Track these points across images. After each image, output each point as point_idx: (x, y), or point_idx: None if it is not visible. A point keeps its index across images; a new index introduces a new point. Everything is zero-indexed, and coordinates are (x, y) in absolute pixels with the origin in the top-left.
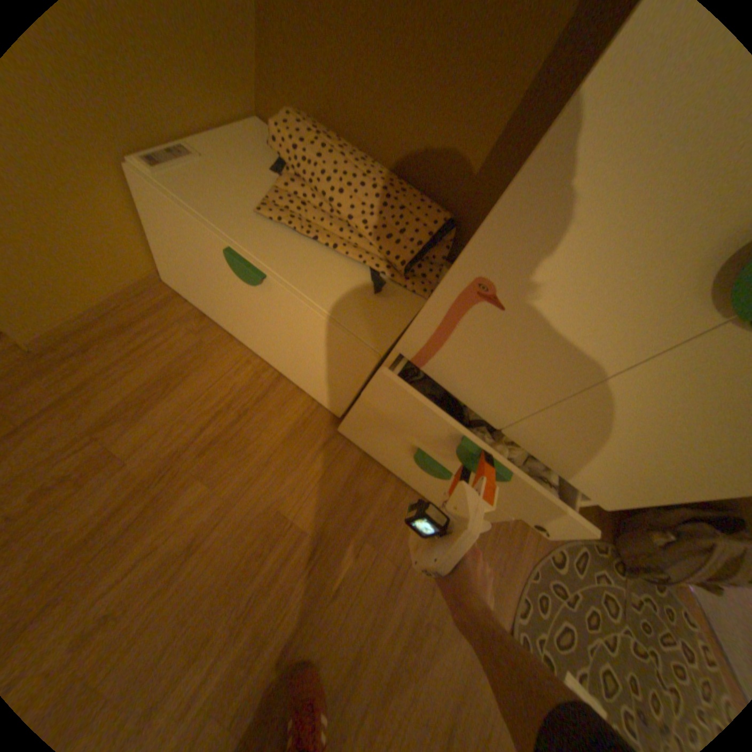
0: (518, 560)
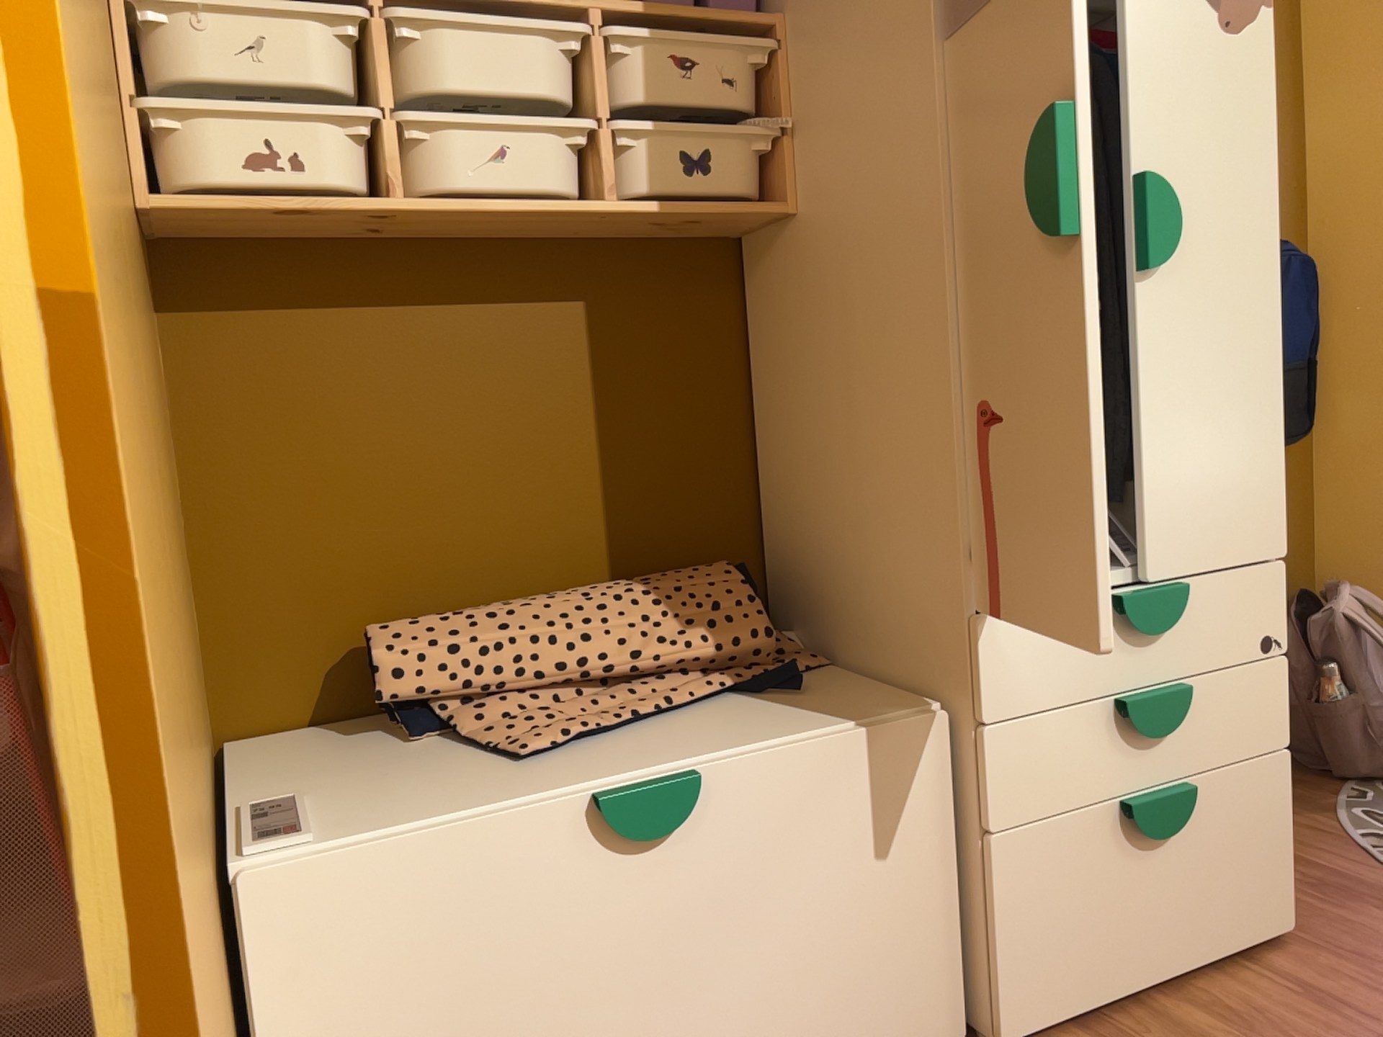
0: (1380, 883)
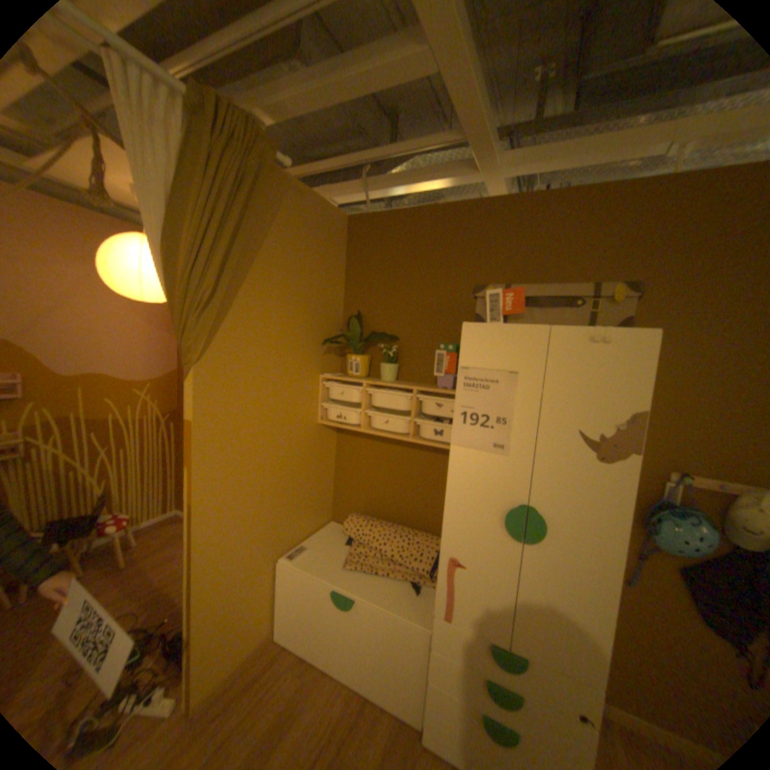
0: None
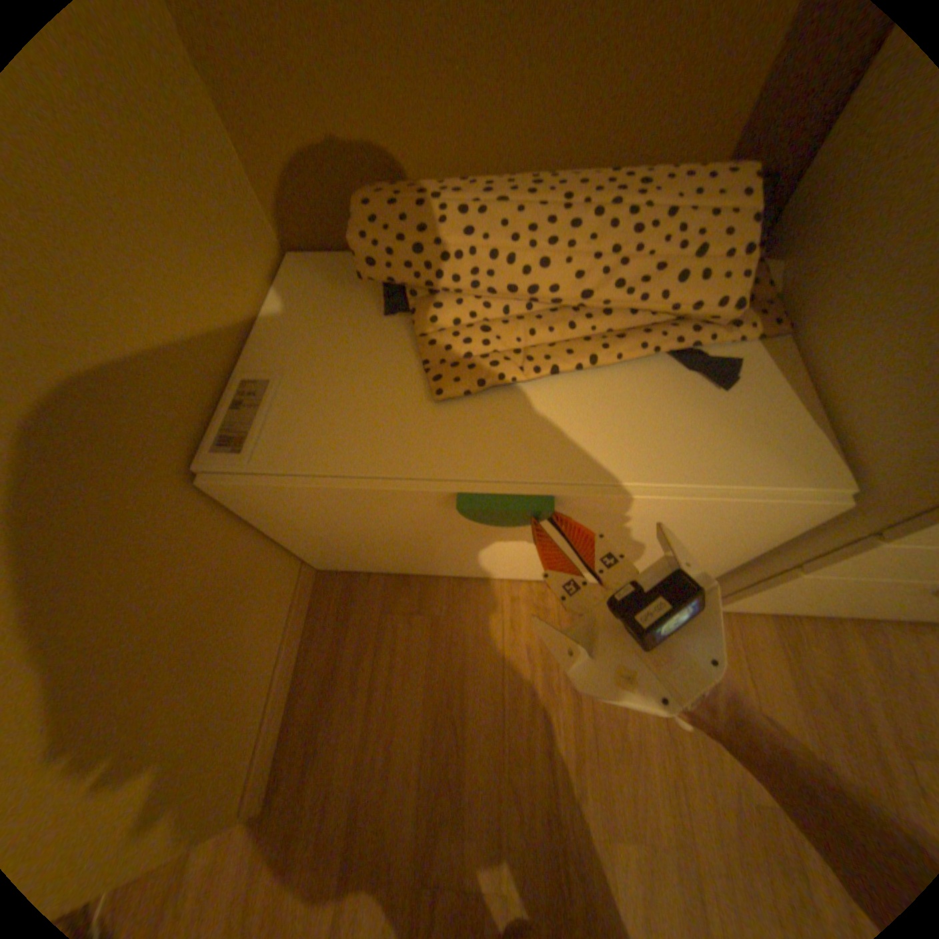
0: None
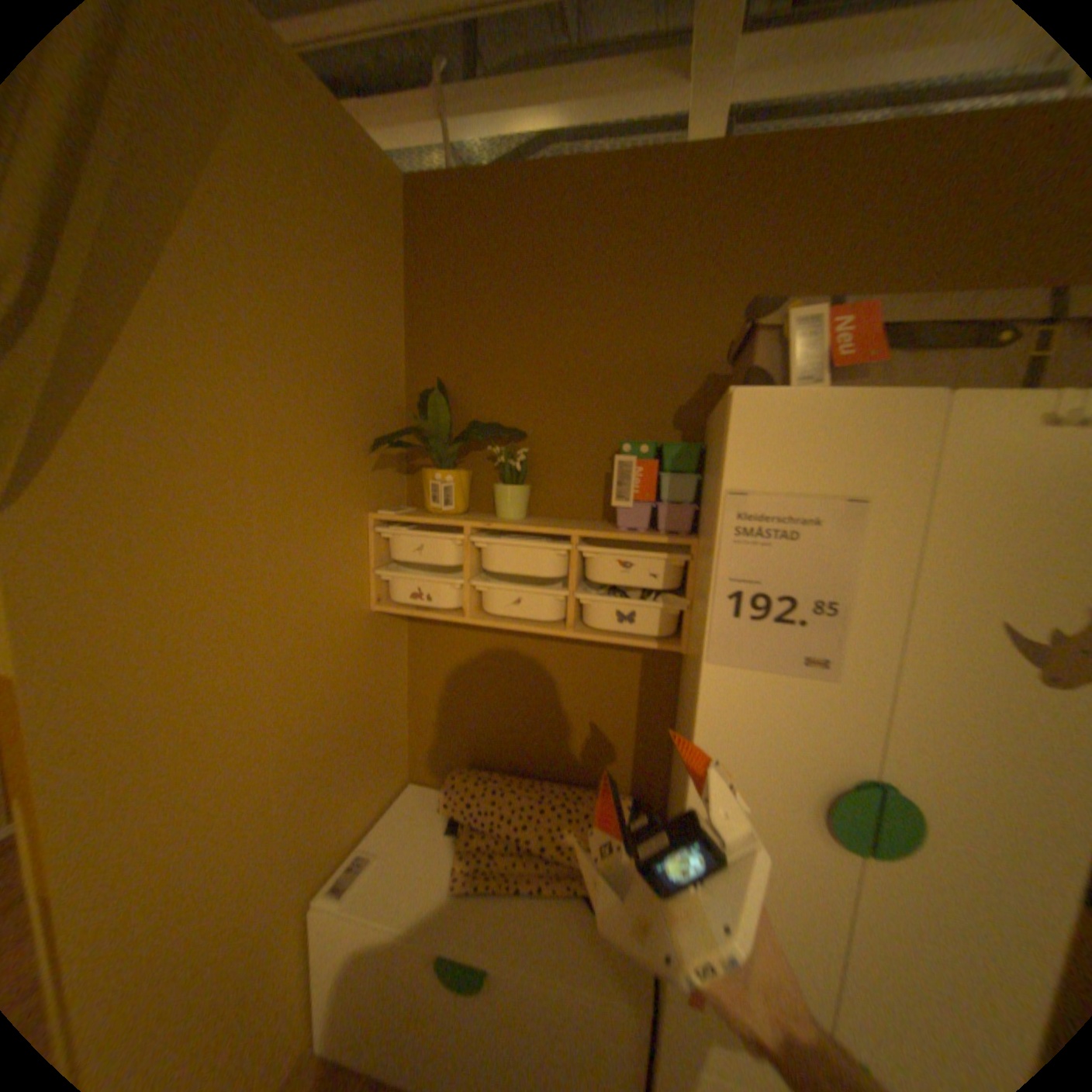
0: None
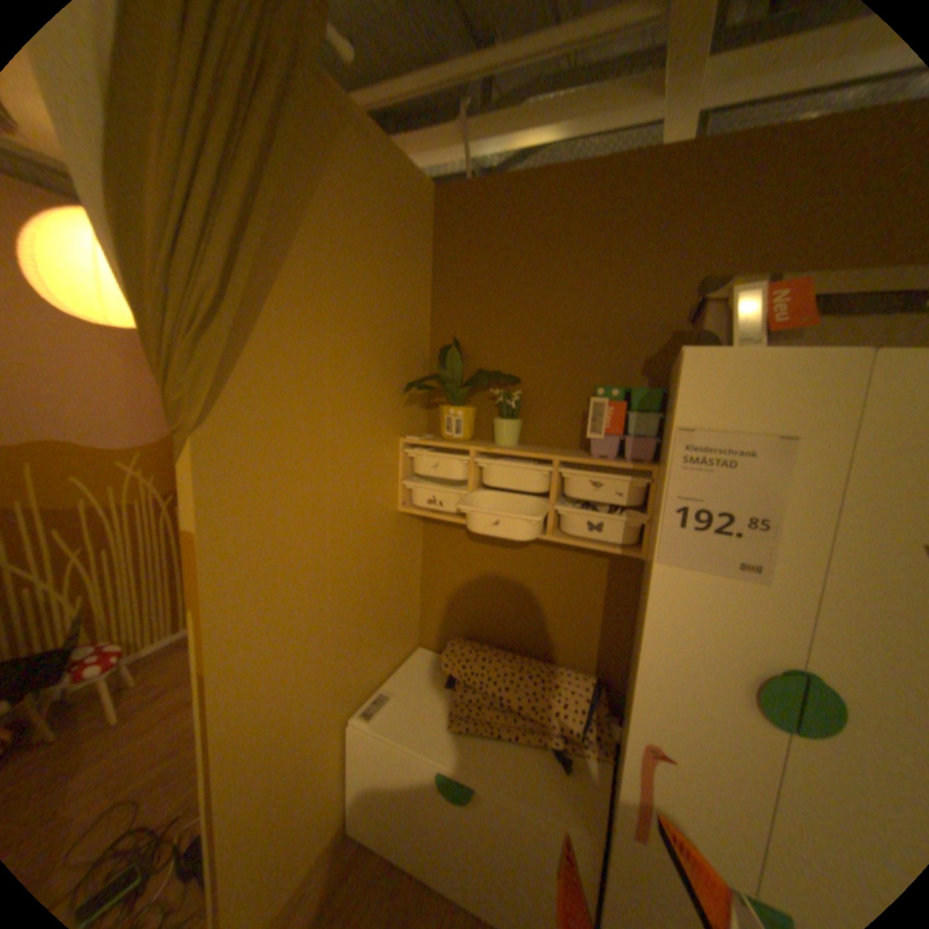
0: None
